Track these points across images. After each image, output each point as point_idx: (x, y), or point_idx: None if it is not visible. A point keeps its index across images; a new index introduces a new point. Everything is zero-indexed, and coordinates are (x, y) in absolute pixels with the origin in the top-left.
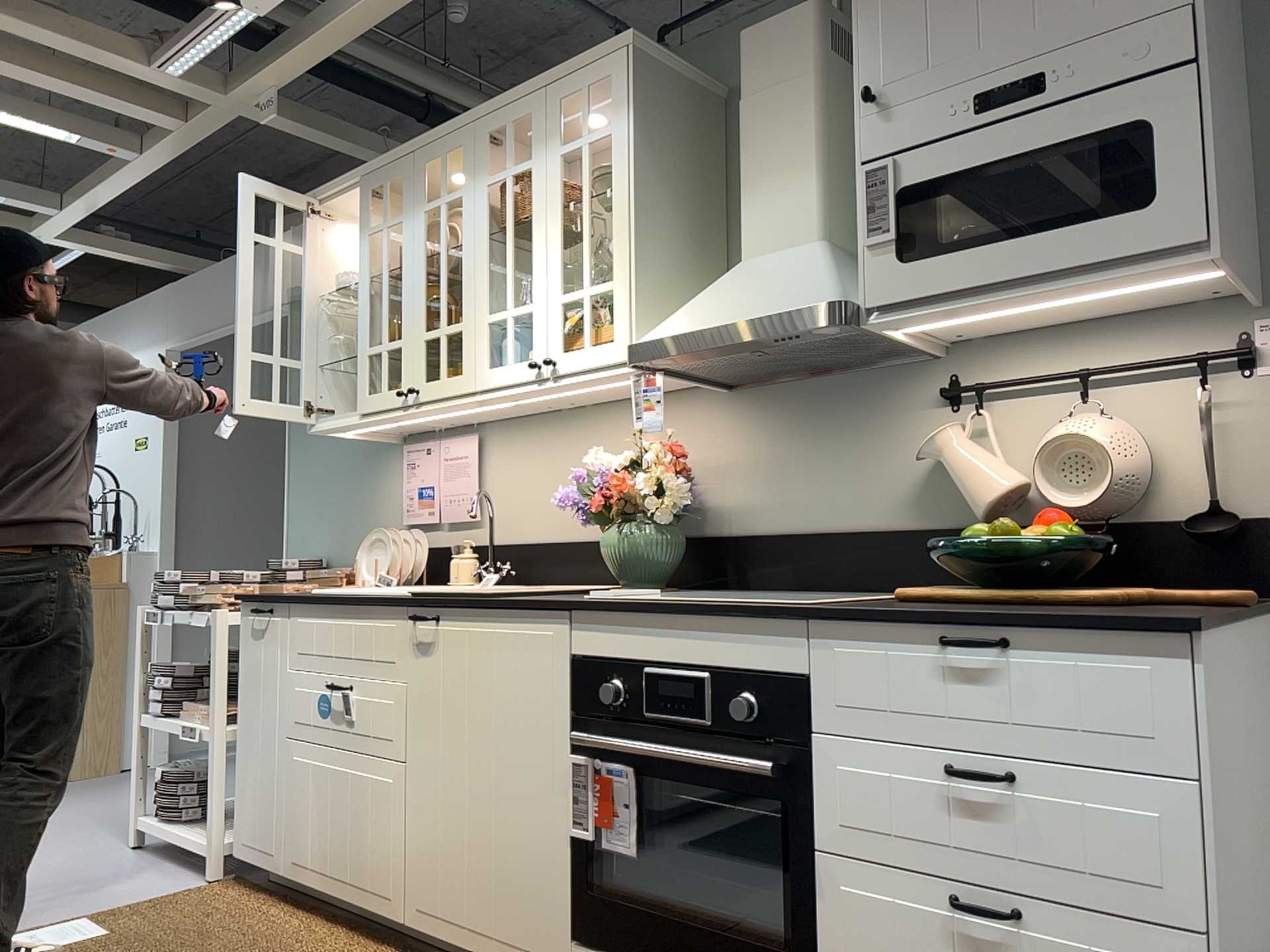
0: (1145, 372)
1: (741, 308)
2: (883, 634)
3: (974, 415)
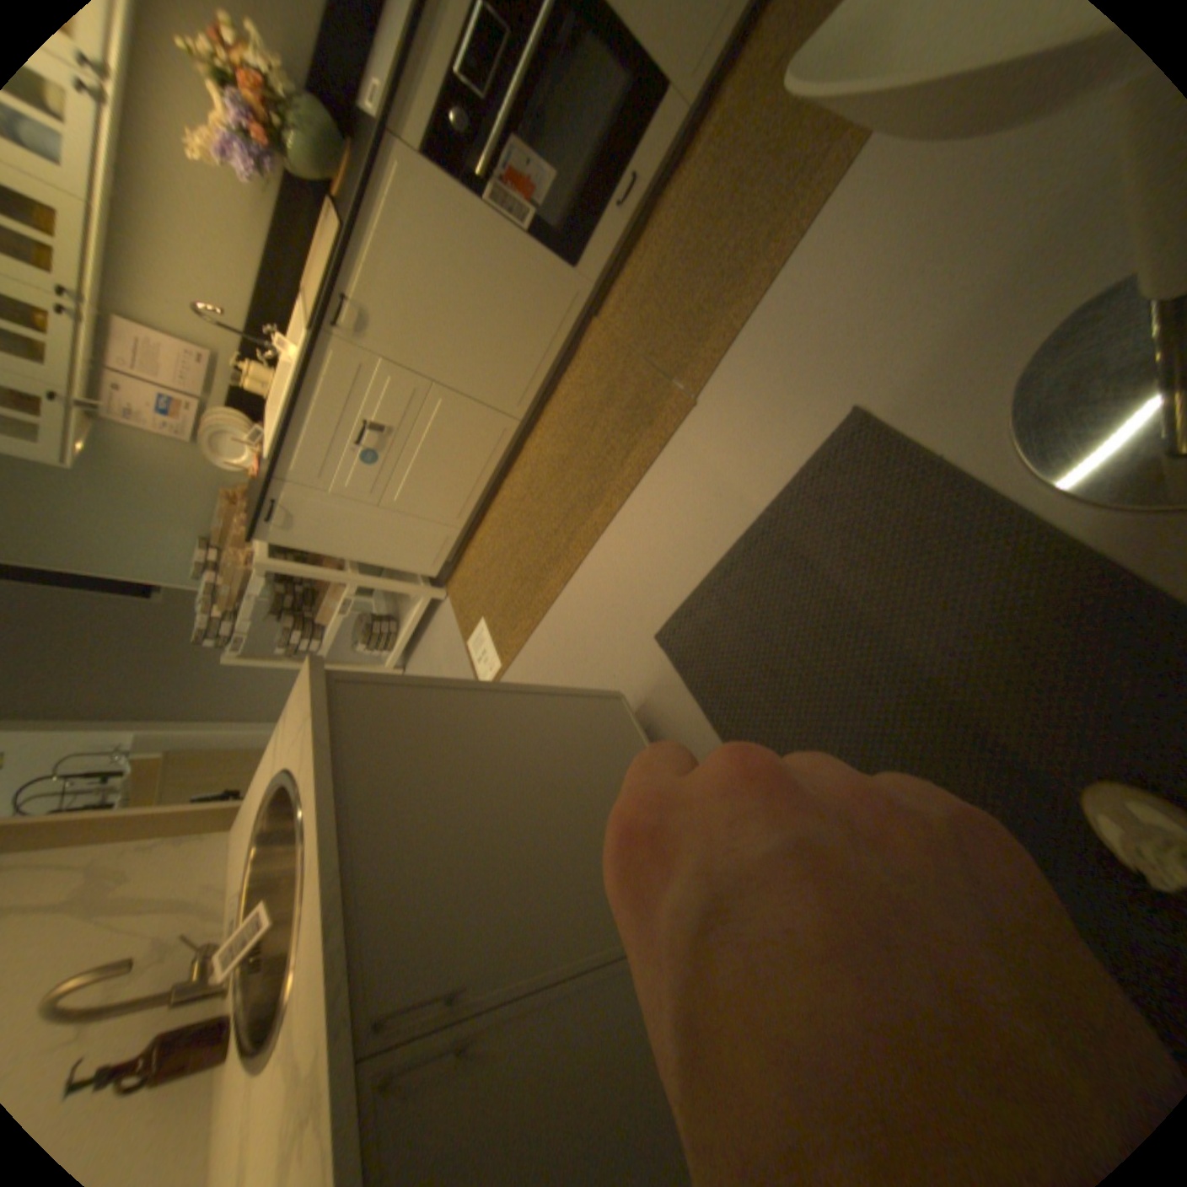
0: None
1: None
2: None
3: None
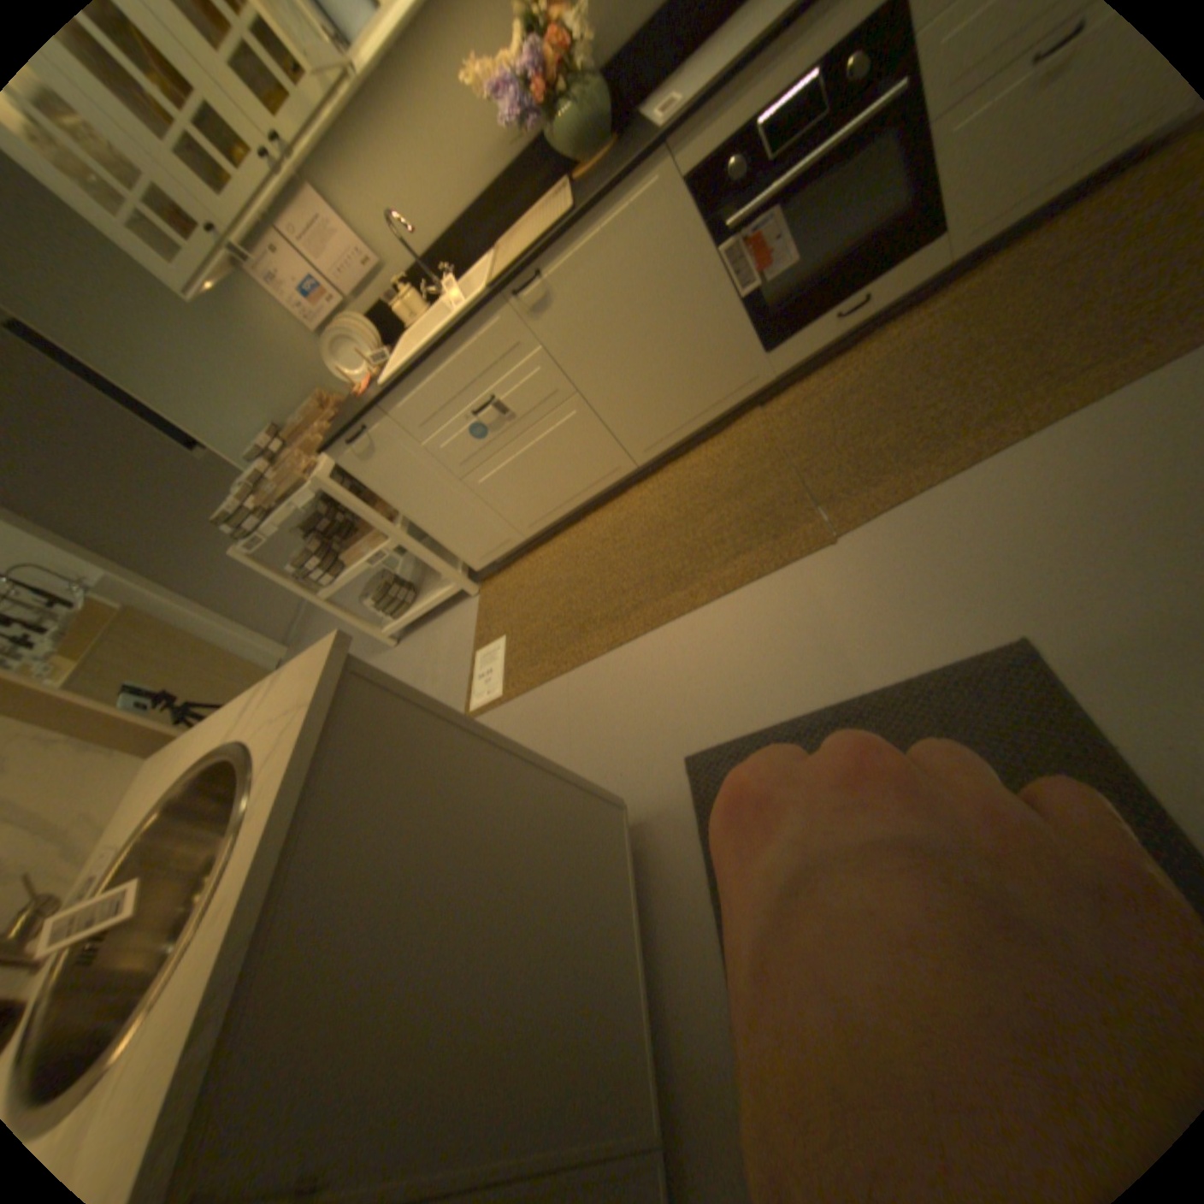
0: None
1: None
2: None
3: None
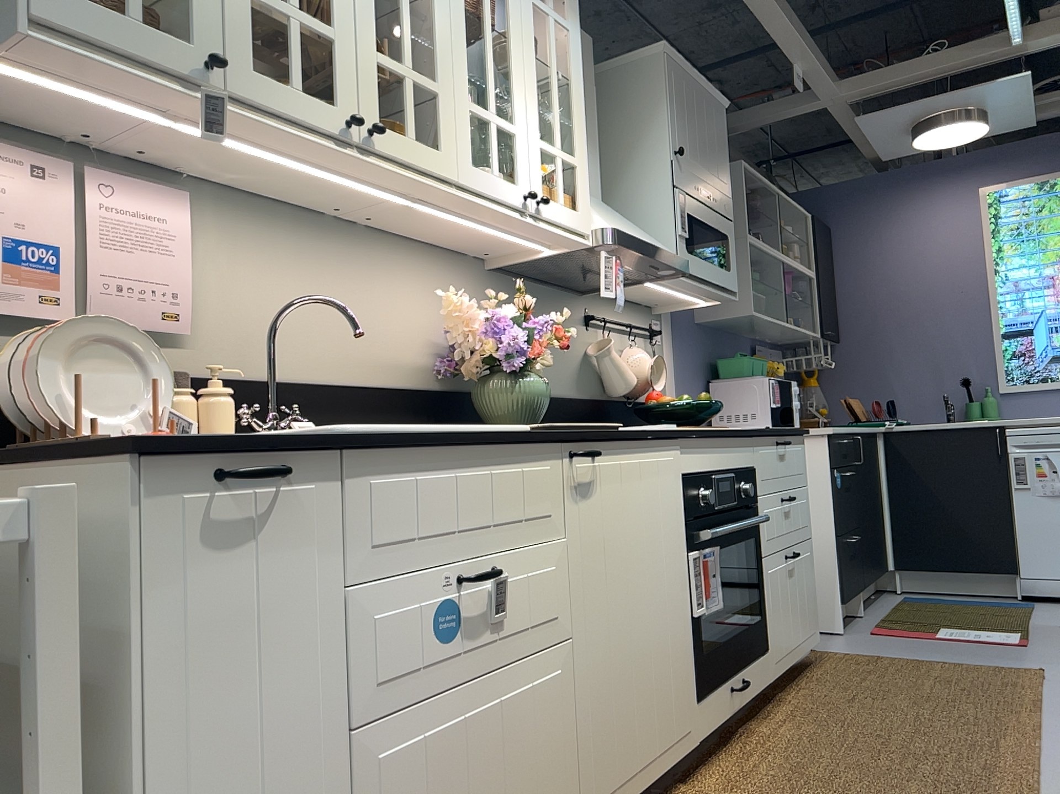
0: (637, 332)
1: (644, 237)
2: (769, 442)
3: (596, 334)
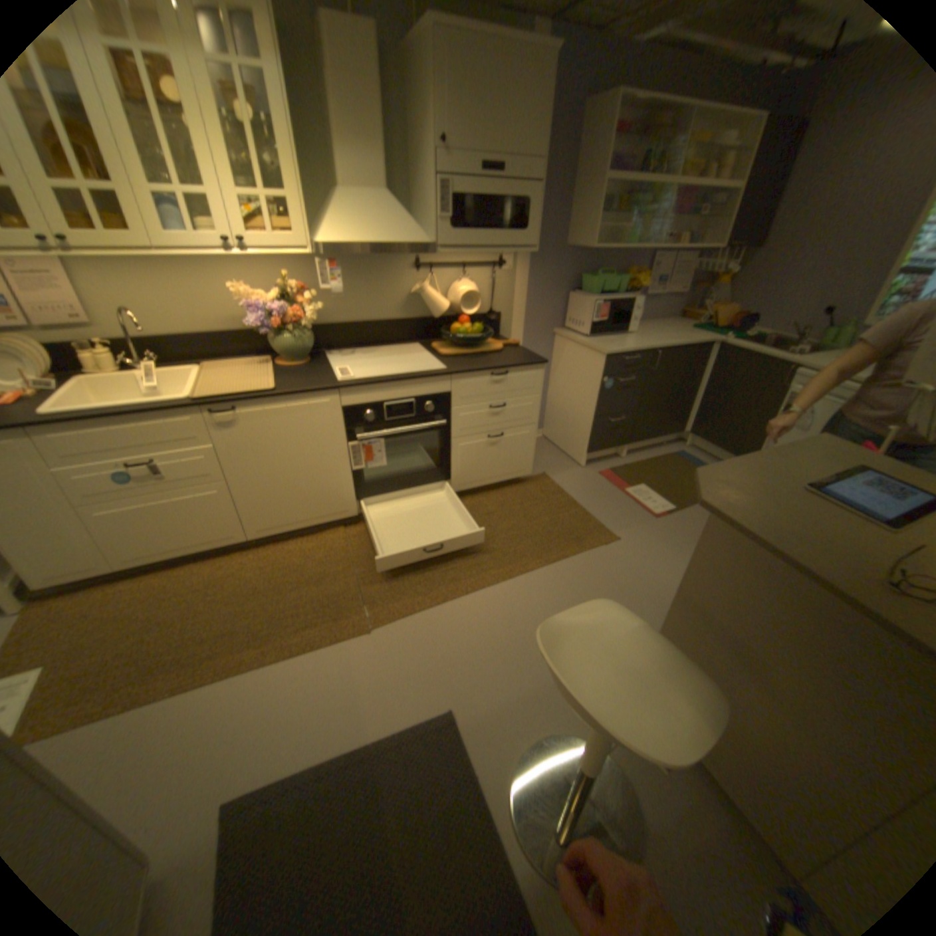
0: (477, 265)
1: (379, 234)
2: (474, 376)
3: (425, 275)
